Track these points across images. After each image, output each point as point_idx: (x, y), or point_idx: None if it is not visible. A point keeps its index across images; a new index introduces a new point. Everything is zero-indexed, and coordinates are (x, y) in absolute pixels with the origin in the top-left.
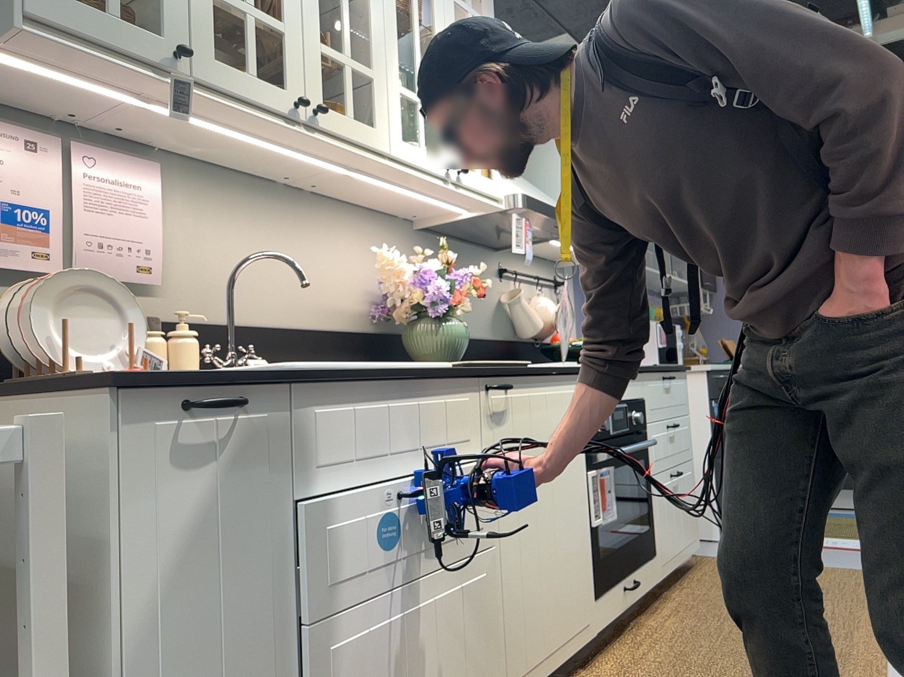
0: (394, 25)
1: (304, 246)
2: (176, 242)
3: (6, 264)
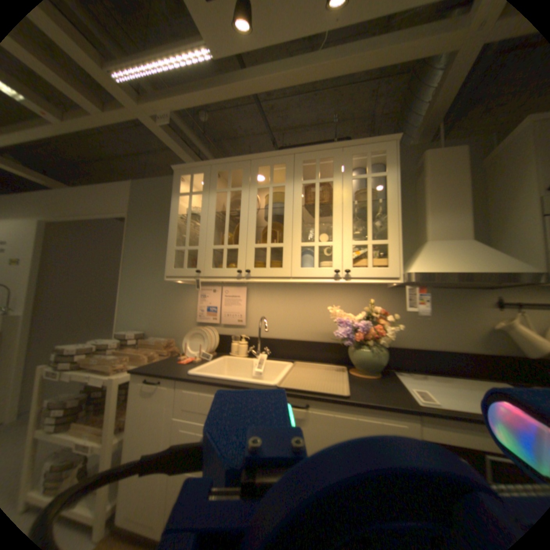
0: (300, 217)
1: (308, 306)
2: (254, 310)
3: (209, 321)
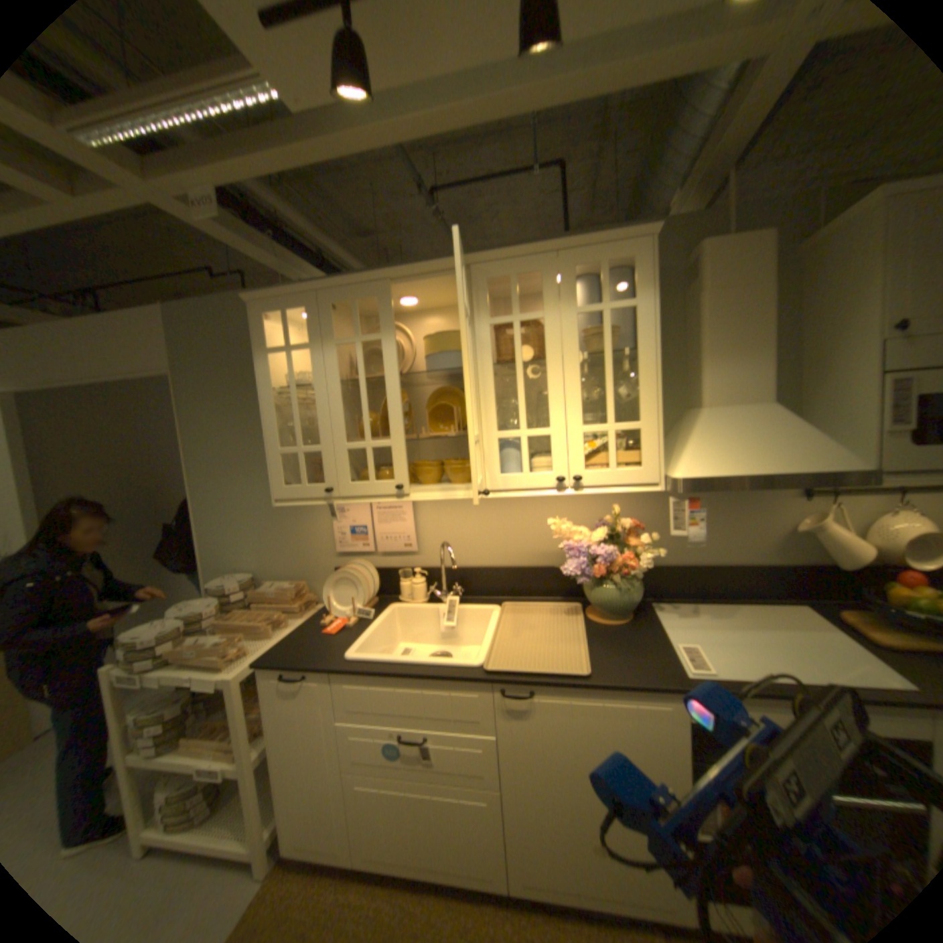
0: (490, 388)
1: (514, 515)
2: (428, 528)
3: (356, 551)
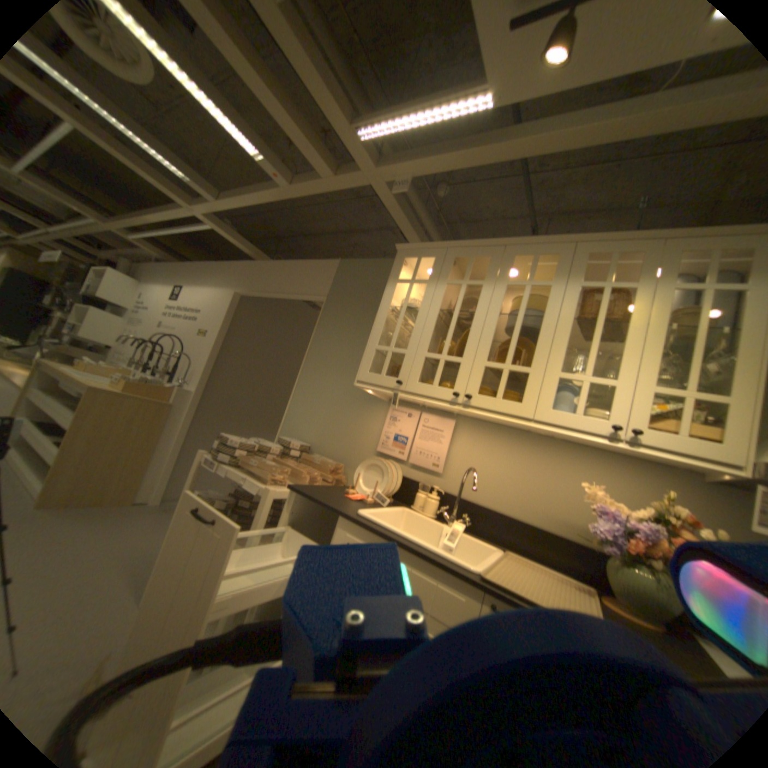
0: (567, 334)
1: (545, 473)
2: (459, 456)
3: (392, 454)
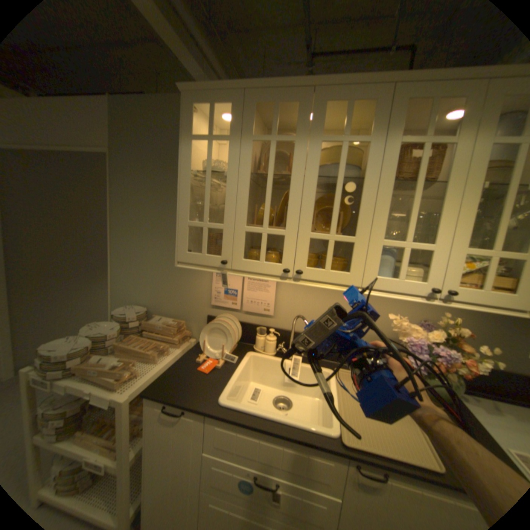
0: (388, 198)
1: None
2: (284, 299)
3: (226, 305)
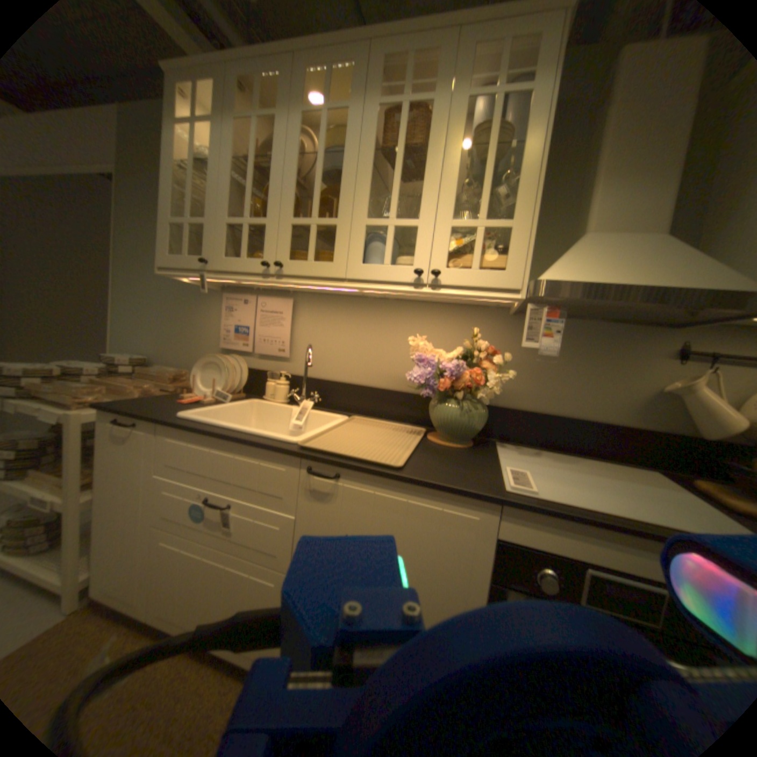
0: (369, 169)
1: (382, 335)
2: (303, 336)
3: (237, 348)
